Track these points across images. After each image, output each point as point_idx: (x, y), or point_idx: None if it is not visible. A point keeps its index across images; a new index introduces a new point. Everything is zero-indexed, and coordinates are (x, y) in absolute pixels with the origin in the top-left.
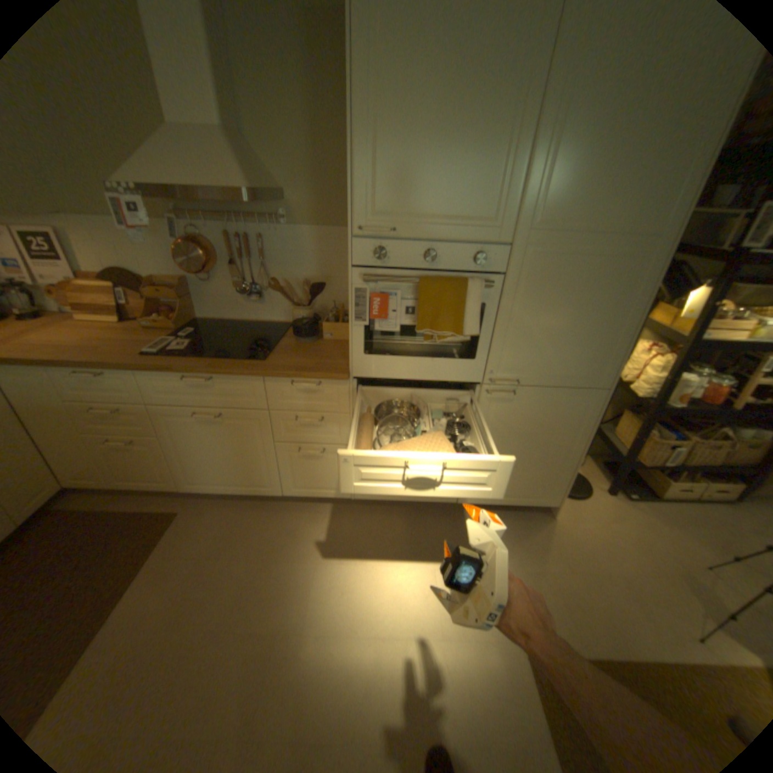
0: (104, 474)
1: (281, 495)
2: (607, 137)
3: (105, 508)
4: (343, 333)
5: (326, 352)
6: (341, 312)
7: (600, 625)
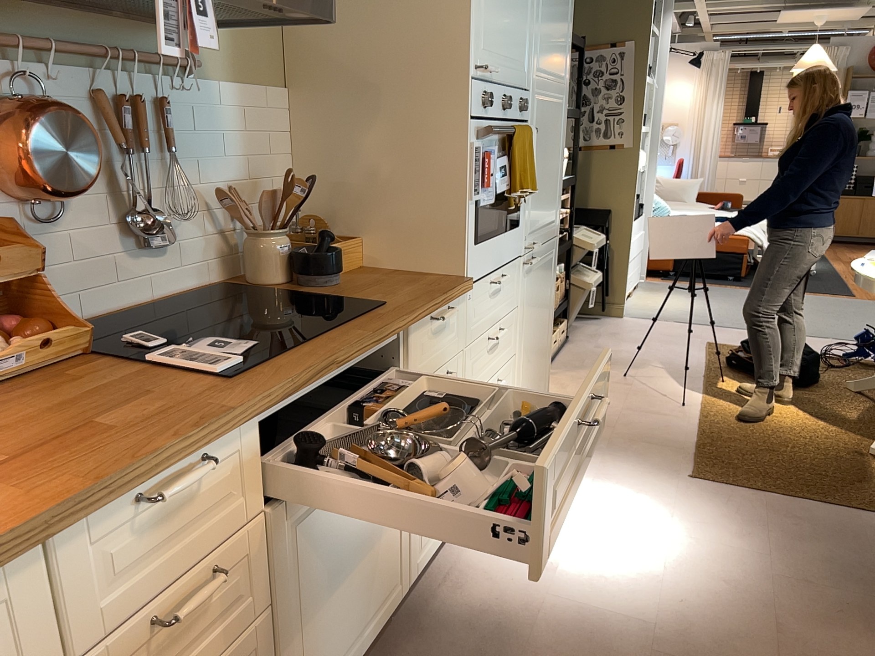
0: None
1: (403, 591)
2: (553, 2)
3: None
4: (350, 256)
5: (386, 278)
6: (327, 225)
7: (663, 435)
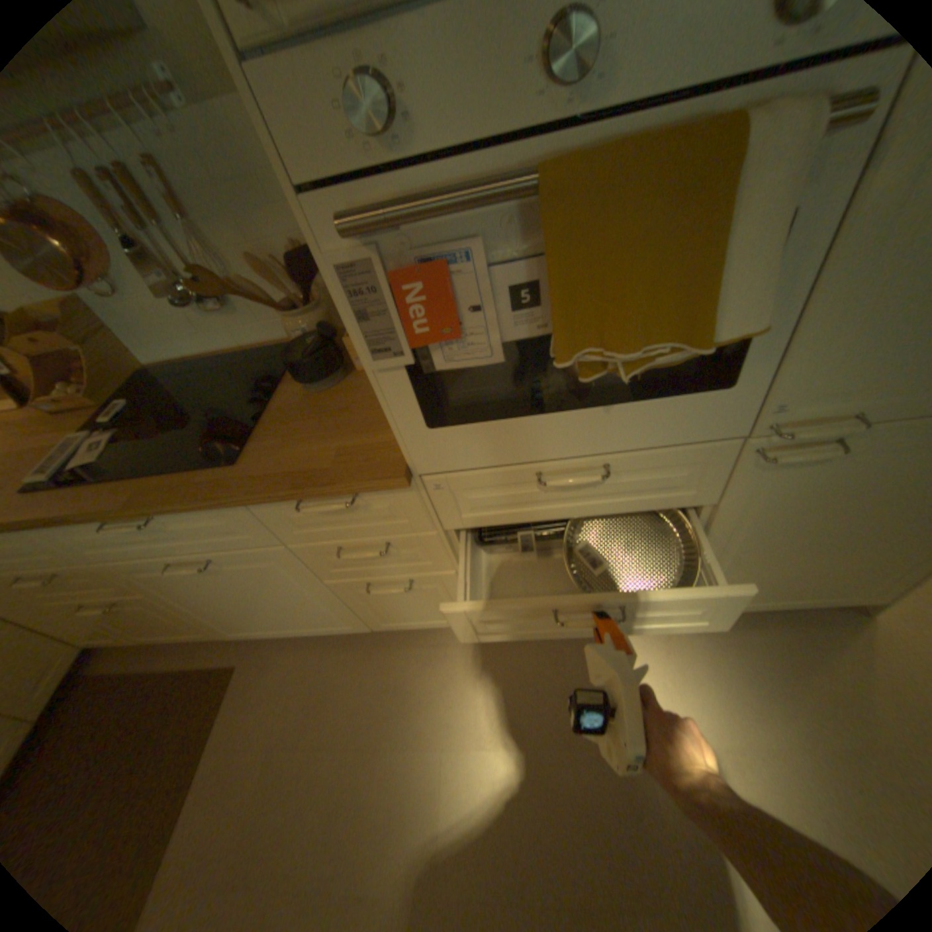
0: (114, 633)
1: (370, 629)
2: None
3: (143, 666)
4: None
5: (361, 407)
6: None
7: None
